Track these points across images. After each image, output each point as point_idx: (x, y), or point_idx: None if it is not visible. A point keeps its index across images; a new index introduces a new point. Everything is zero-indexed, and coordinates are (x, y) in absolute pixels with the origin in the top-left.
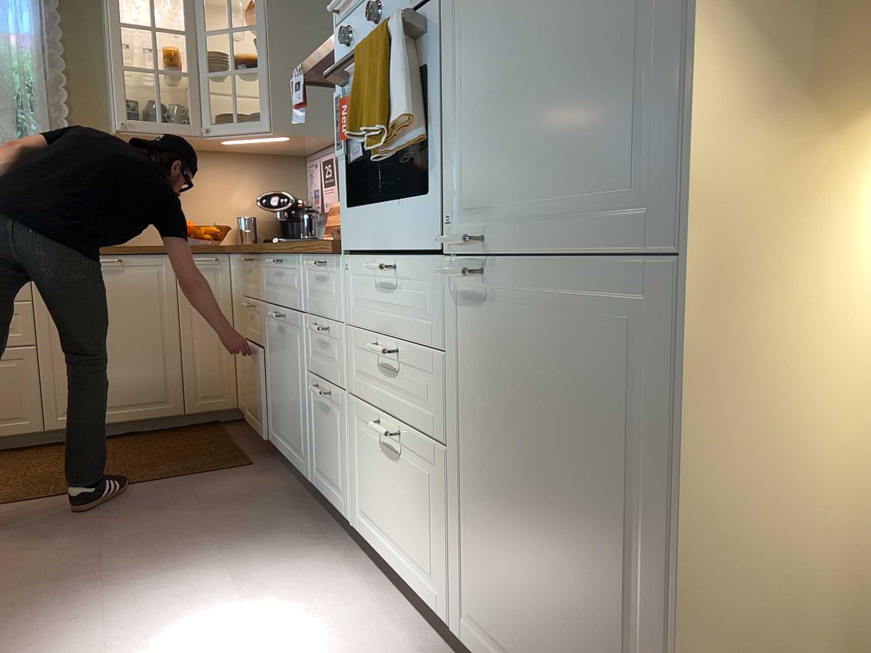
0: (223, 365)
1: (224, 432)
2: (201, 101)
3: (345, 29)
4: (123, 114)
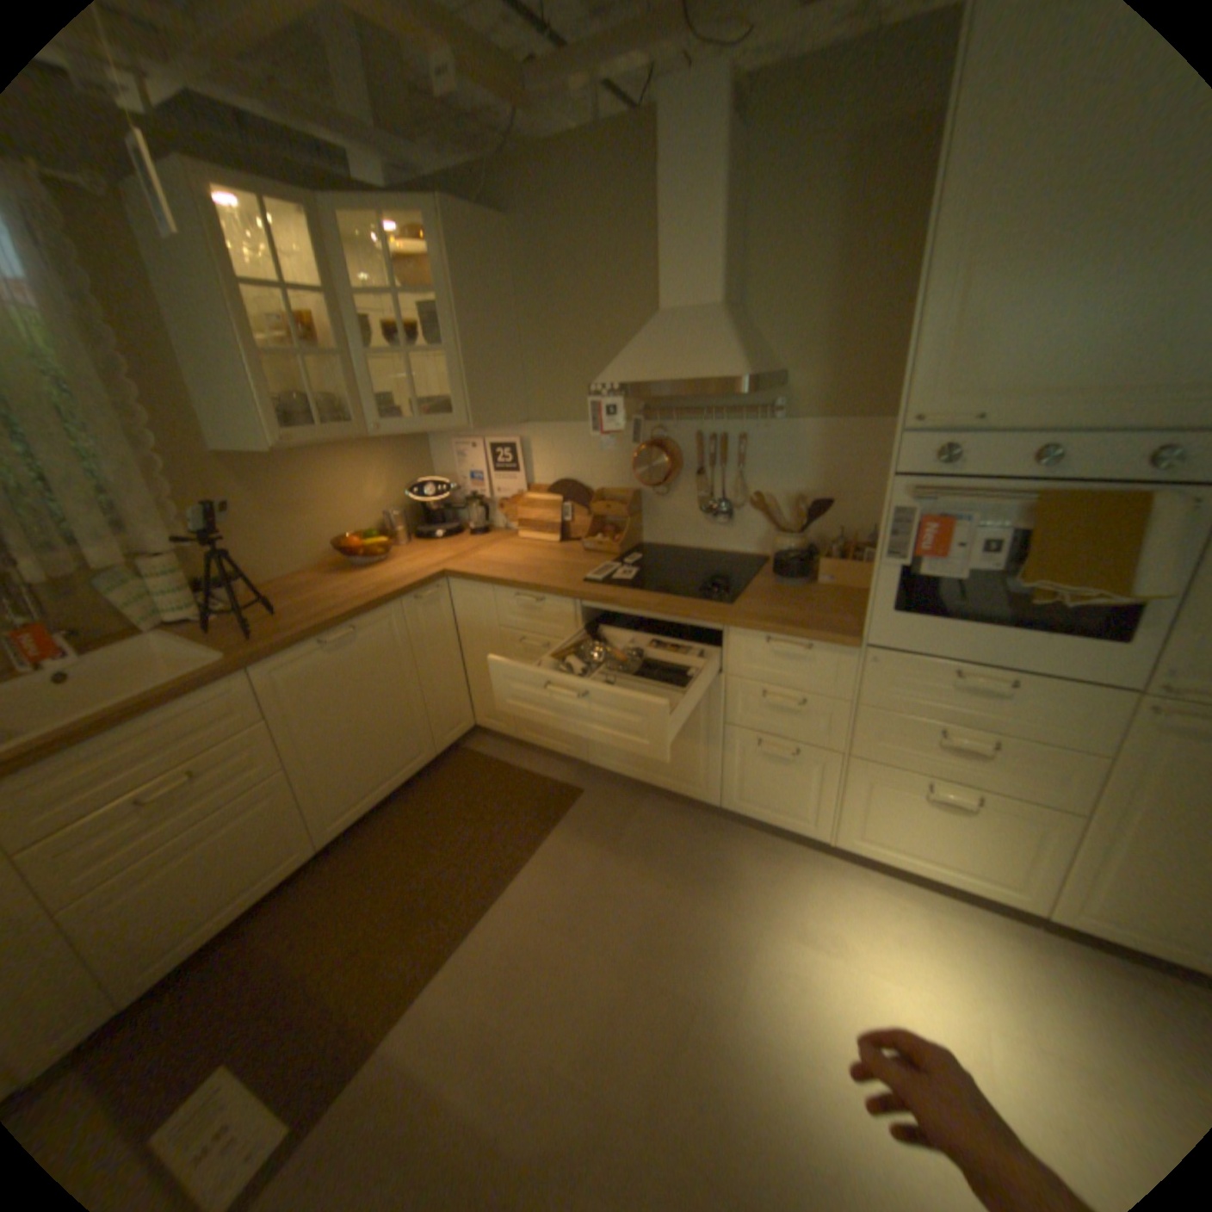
0: (459, 693)
1: (481, 756)
2: (355, 388)
3: (954, 449)
4: (272, 424)
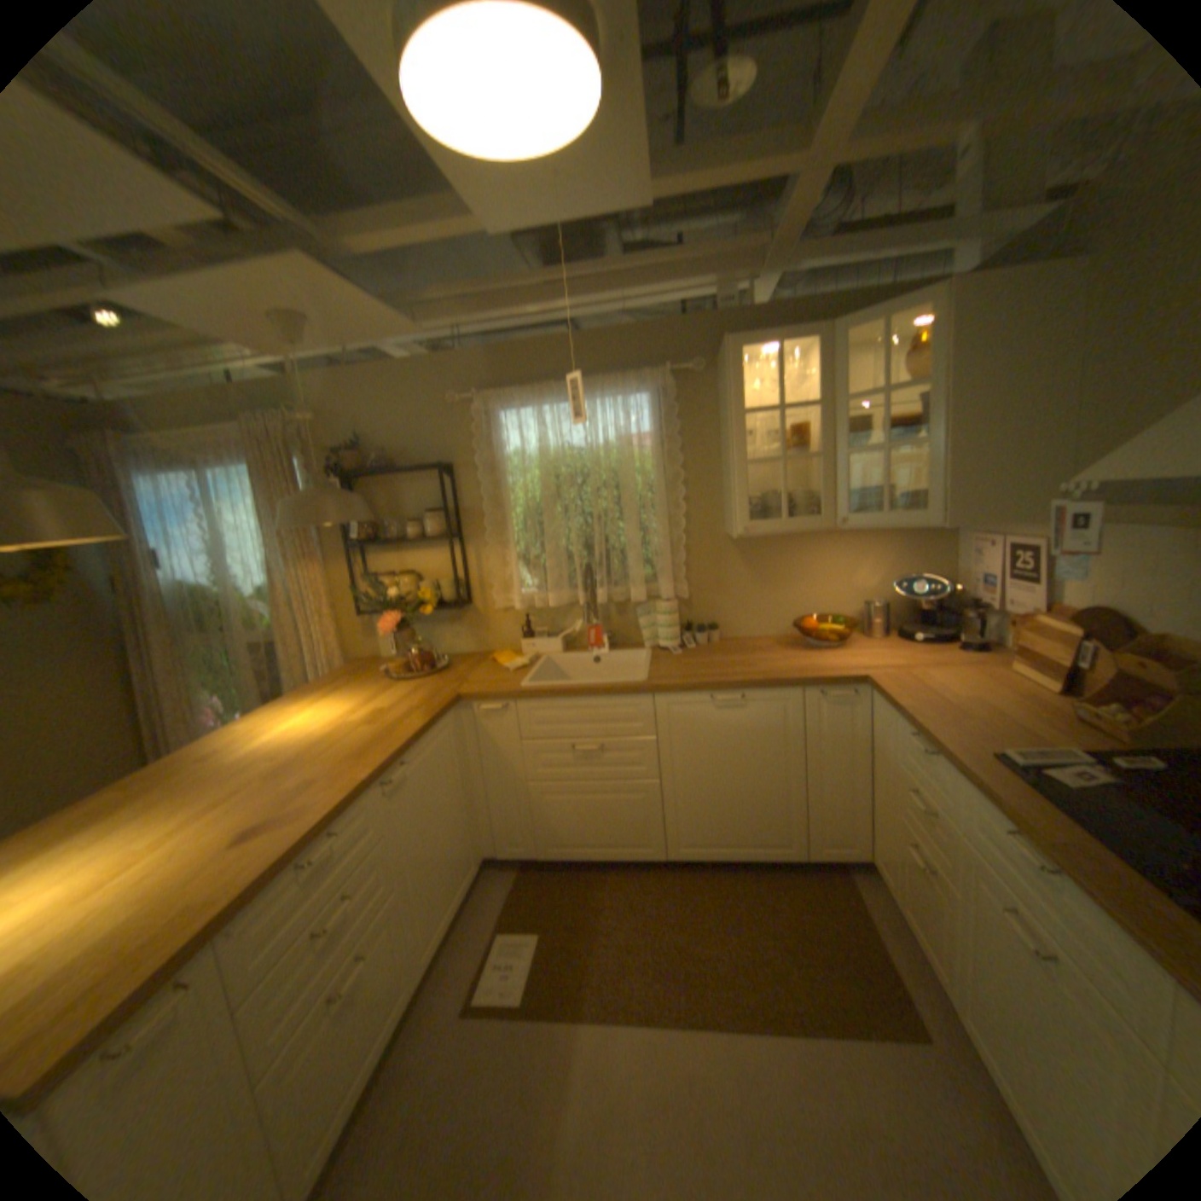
0: (858, 815)
1: (859, 900)
2: (836, 483)
3: None
4: (744, 516)
